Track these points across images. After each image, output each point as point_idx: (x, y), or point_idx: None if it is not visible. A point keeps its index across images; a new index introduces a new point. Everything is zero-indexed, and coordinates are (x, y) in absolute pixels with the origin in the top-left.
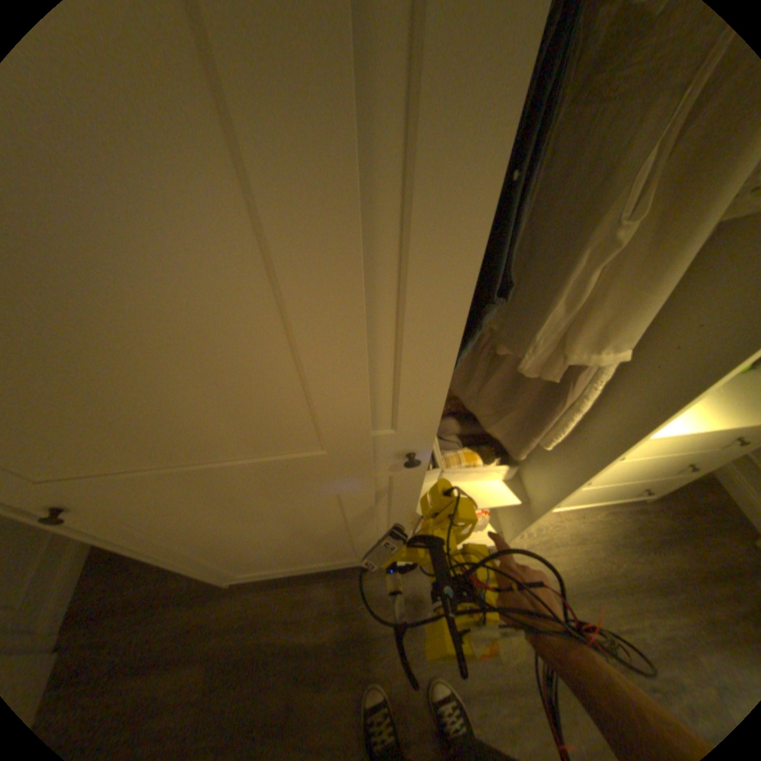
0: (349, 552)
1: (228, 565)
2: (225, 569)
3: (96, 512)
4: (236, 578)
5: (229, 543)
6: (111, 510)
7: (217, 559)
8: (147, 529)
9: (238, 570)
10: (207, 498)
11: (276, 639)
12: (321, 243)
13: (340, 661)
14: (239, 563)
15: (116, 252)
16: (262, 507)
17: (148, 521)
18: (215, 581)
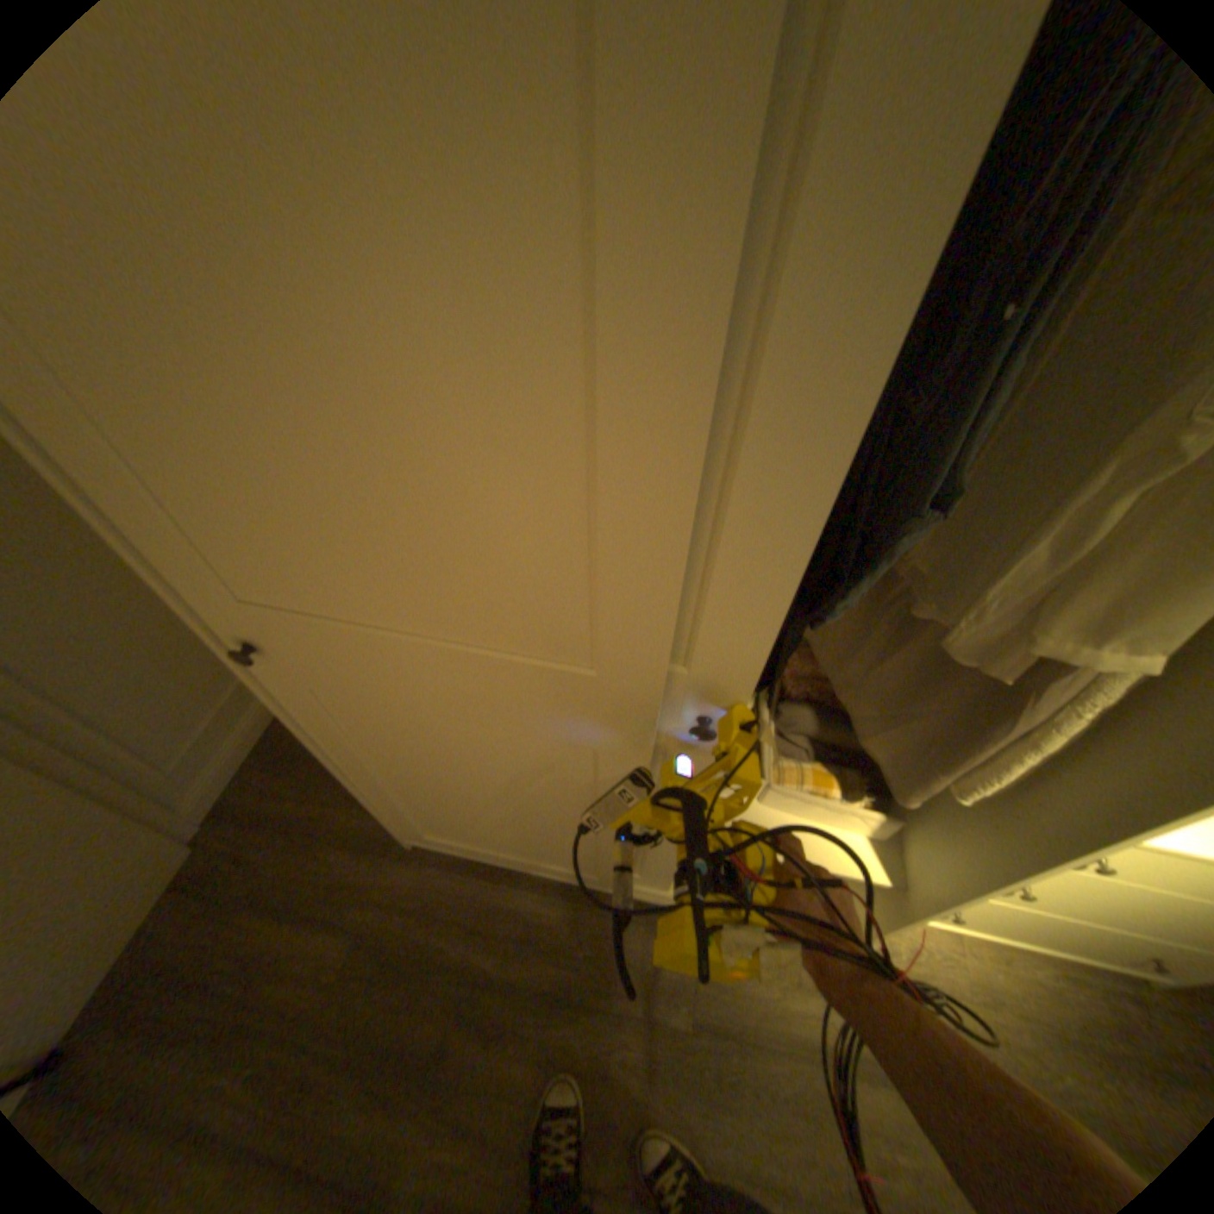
0: (590, 860)
1: (421, 812)
2: (416, 817)
3: (293, 665)
4: (426, 838)
5: (431, 777)
6: (309, 669)
7: (410, 796)
8: (341, 714)
9: (431, 826)
10: (424, 693)
11: (453, 947)
12: (667, 343)
13: (530, 1018)
14: (436, 816)
15: (417, 310)
16: (488, 734)
17: (345, 702)
18: (399, 831)
